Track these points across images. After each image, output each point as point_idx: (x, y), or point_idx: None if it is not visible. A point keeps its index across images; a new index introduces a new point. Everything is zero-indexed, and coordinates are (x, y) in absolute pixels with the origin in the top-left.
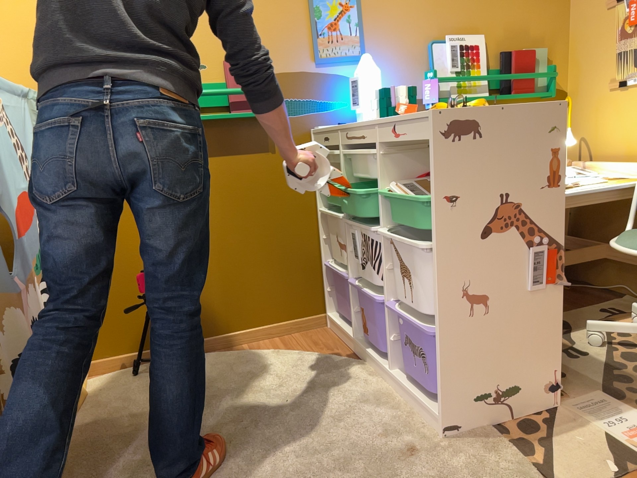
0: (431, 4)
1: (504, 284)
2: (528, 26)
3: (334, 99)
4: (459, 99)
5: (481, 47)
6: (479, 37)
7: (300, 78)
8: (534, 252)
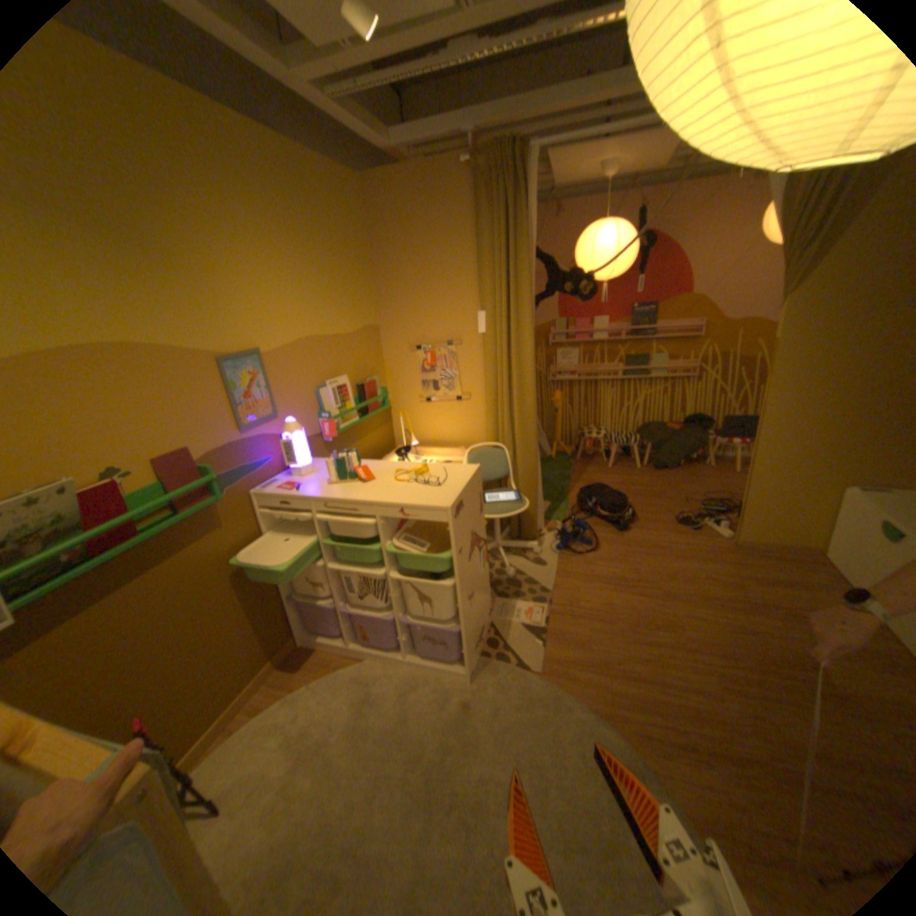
0: (311, 358)
1: (476, 577)
2: (365, 361)
3: (261, 457)
4: (346, 428)
5: (347, 385)
6: (344, 377)
7: (230, 449)
8: (482, 552)
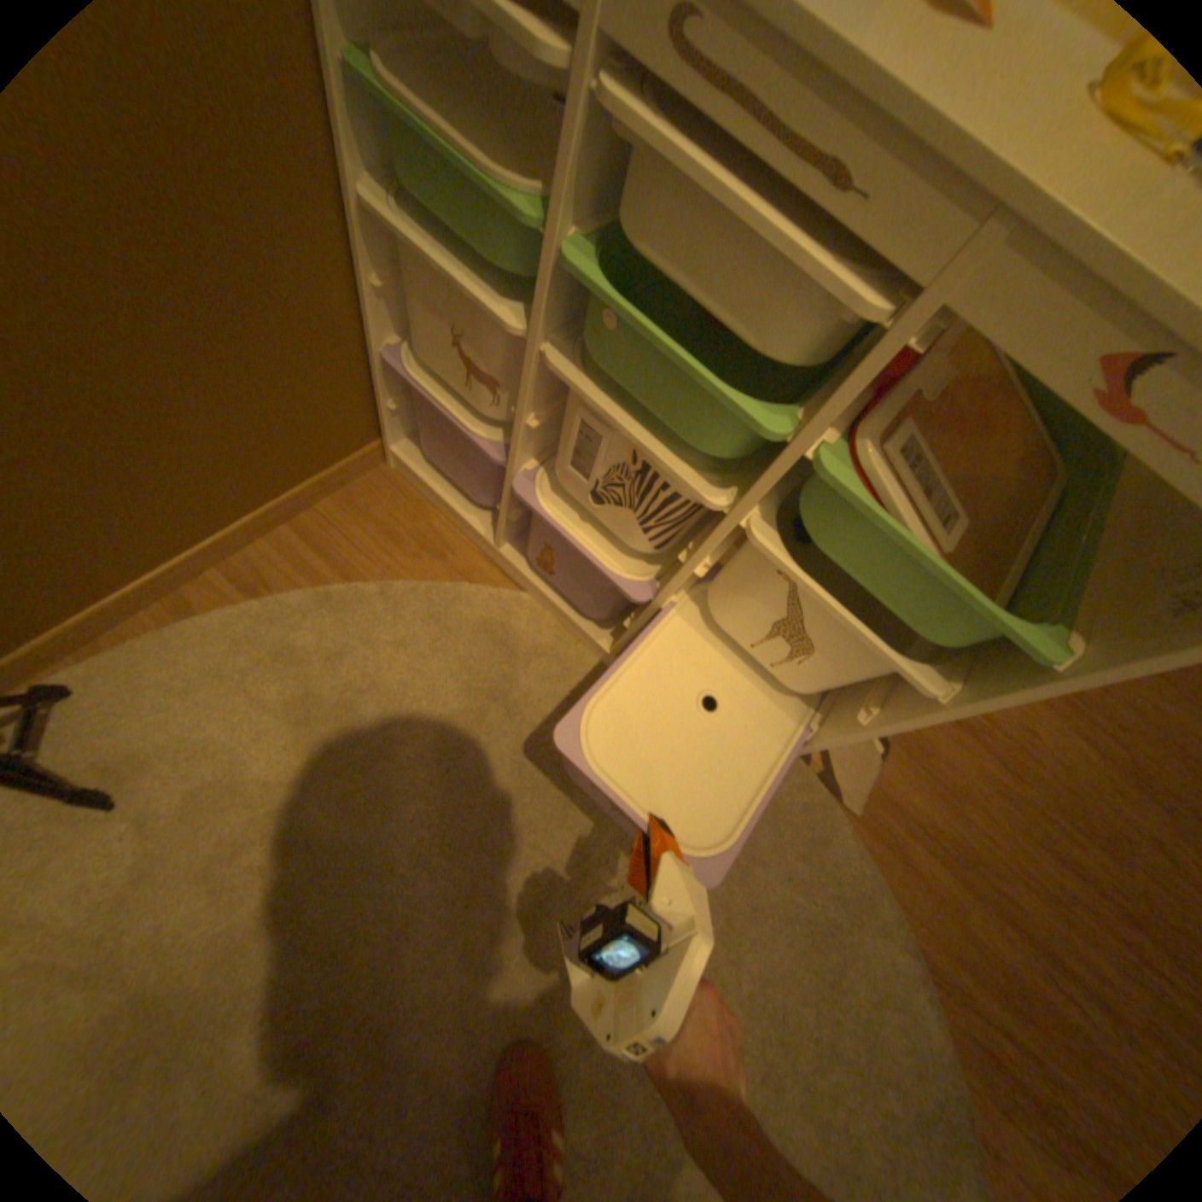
0: None
1: None
2: None
3: None
4: None
5: None
6: None
7: None
8: None
